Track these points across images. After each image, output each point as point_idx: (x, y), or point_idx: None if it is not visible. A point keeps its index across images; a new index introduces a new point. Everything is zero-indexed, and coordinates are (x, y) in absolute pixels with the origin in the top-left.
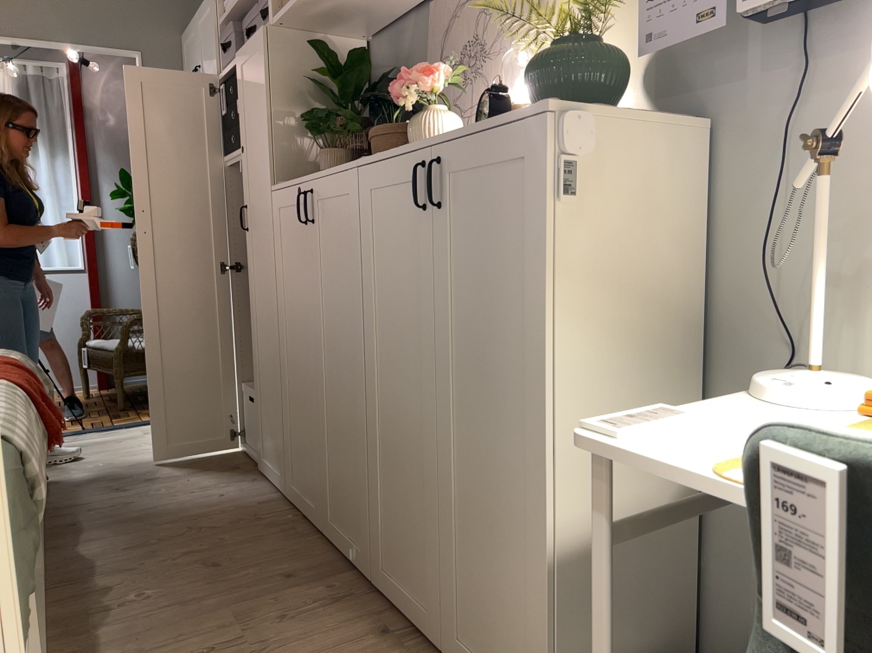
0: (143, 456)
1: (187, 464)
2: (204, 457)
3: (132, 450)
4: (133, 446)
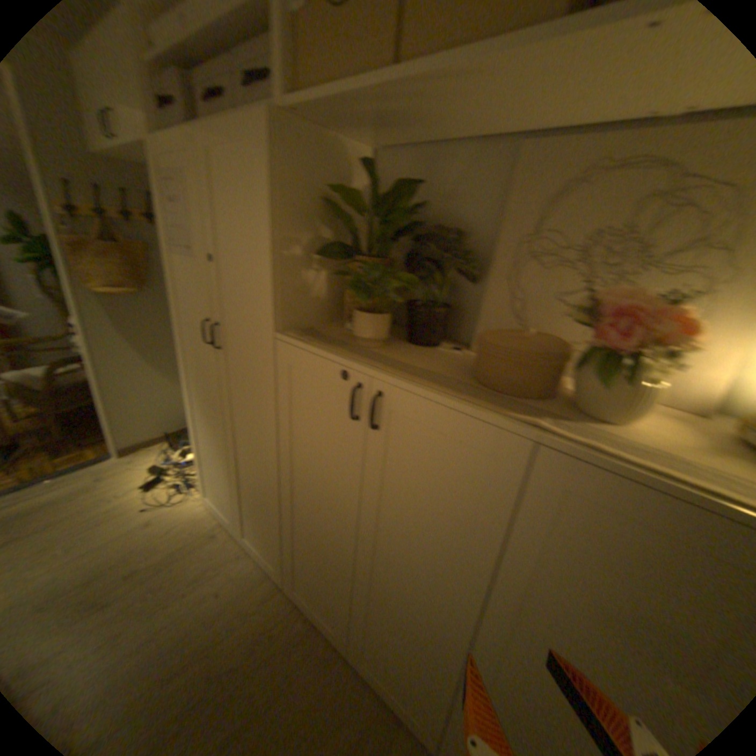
0: (105, 528)
1: (158, 536)
2: (172, 522)
3: (88, 516)
4: (88, 508)
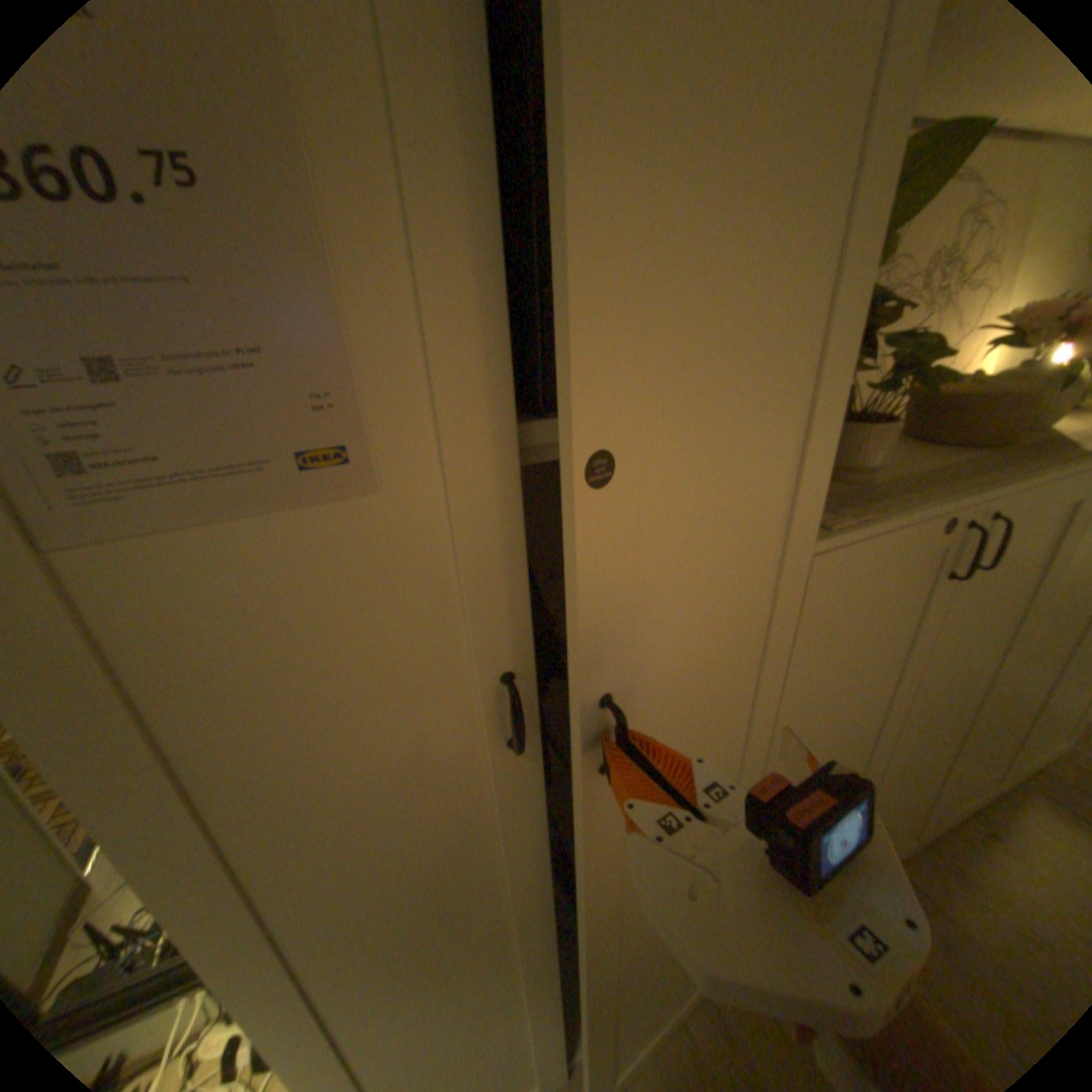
0: None
1: None
2: None
3: None
4: None
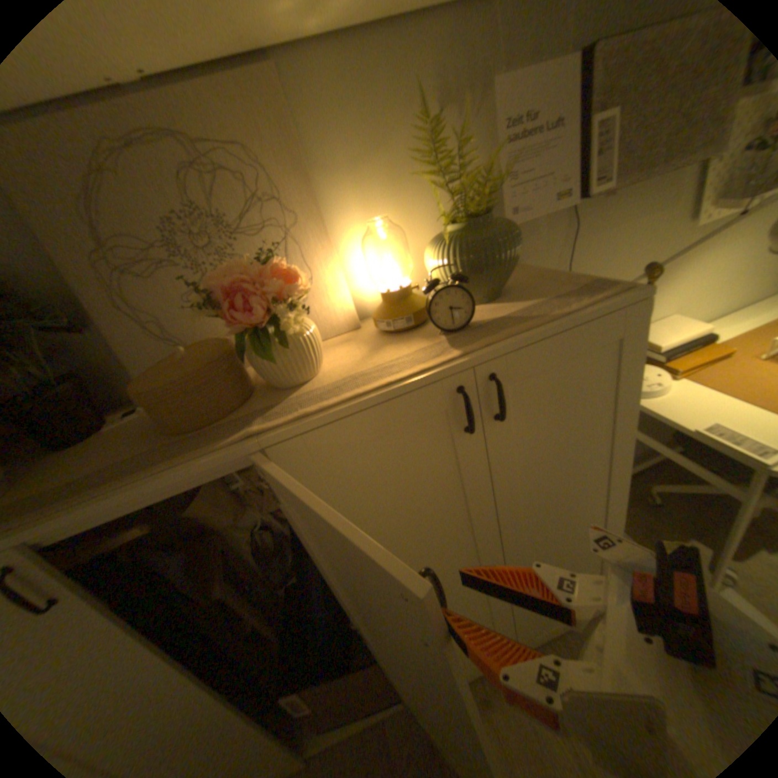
0: None
1: None
2: None
3: None
4: None
